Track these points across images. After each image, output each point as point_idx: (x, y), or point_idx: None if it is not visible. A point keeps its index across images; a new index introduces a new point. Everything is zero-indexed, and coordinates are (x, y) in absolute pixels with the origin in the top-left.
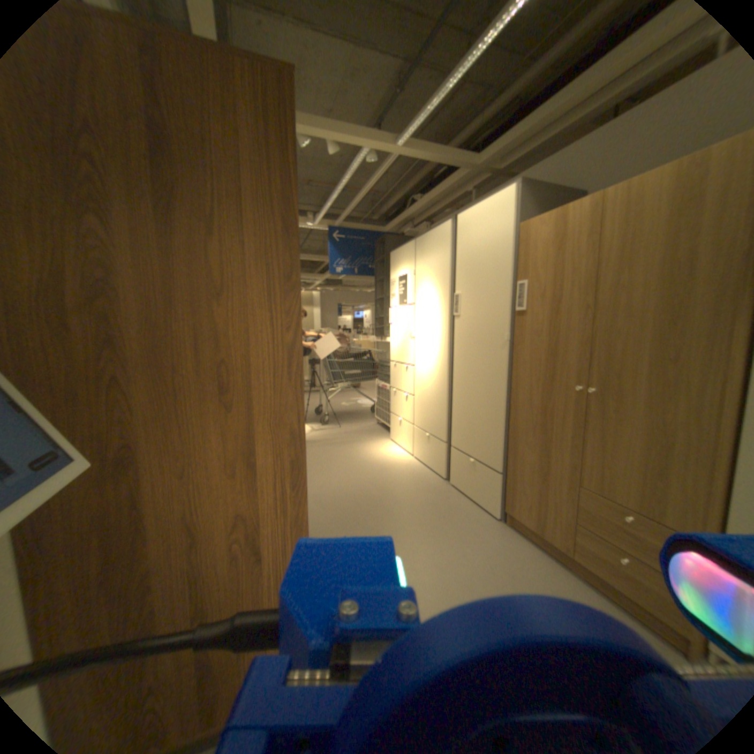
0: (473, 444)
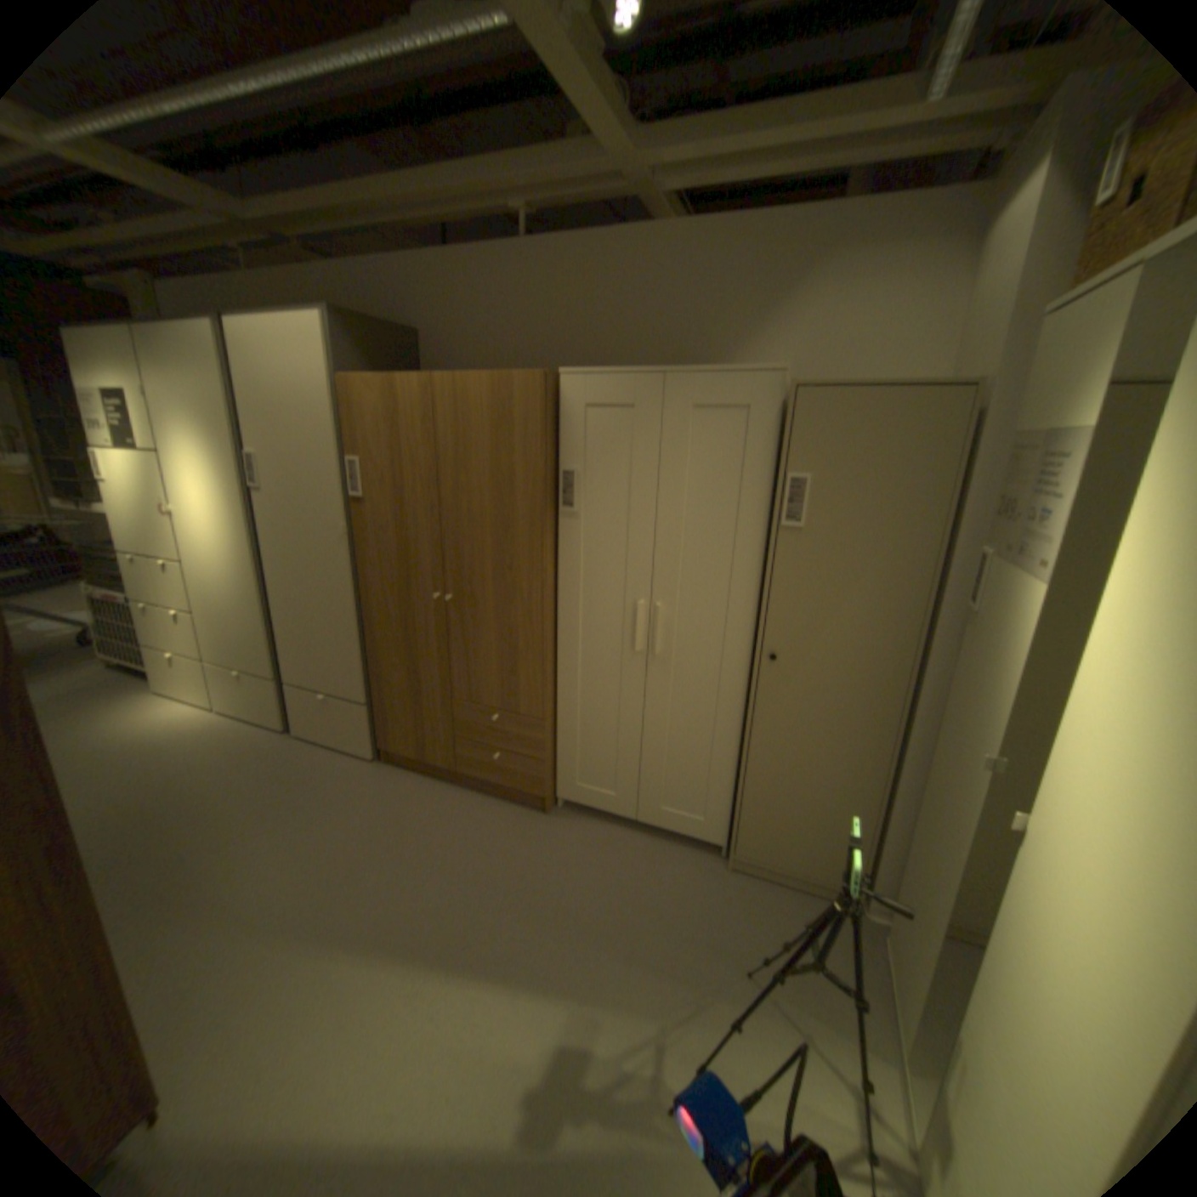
0: (323, 673)
